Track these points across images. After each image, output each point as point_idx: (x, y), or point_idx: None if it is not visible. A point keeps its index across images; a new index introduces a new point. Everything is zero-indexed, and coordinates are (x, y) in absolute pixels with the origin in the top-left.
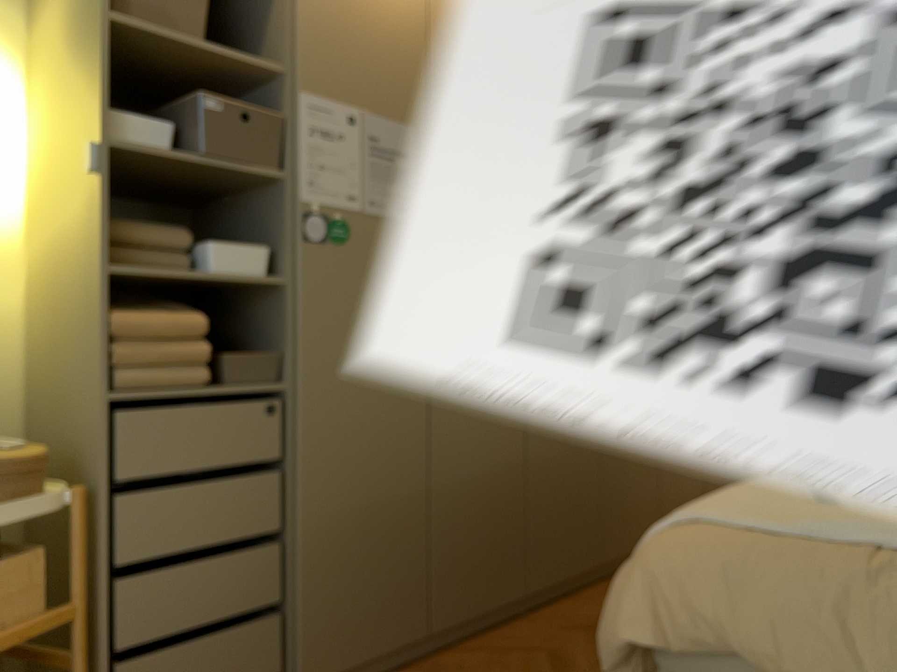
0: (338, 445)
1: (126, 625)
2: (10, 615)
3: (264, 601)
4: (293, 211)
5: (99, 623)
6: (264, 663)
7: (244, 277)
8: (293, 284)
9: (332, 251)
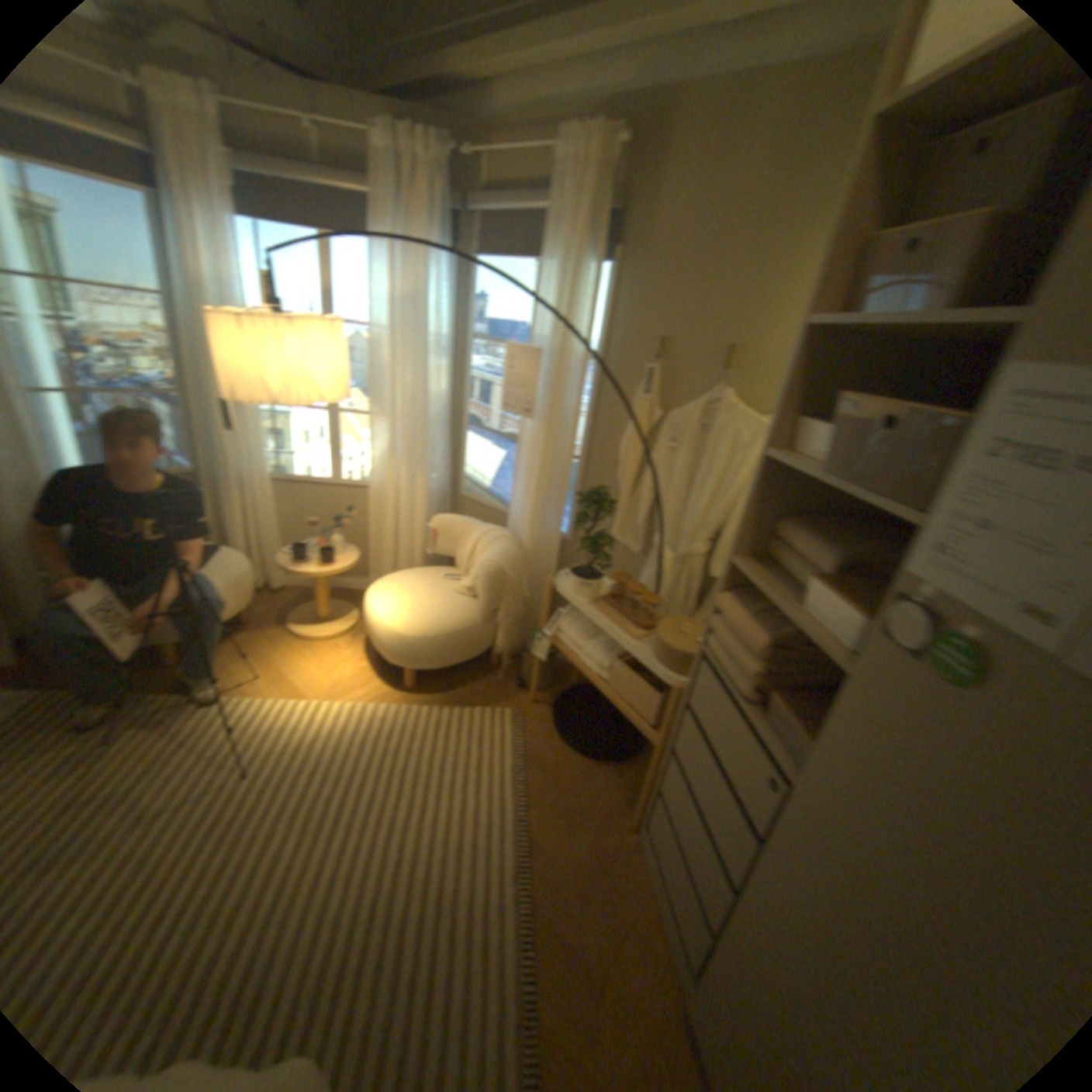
0: (805, 928)
1: (668, 787)
2: (640, 710)
3: (709, 915)
4: (902, 583)
5: (662, 767)
6: (693, 949)
7: (821, 635)
8: (852, 683)
9: (930, 685)
